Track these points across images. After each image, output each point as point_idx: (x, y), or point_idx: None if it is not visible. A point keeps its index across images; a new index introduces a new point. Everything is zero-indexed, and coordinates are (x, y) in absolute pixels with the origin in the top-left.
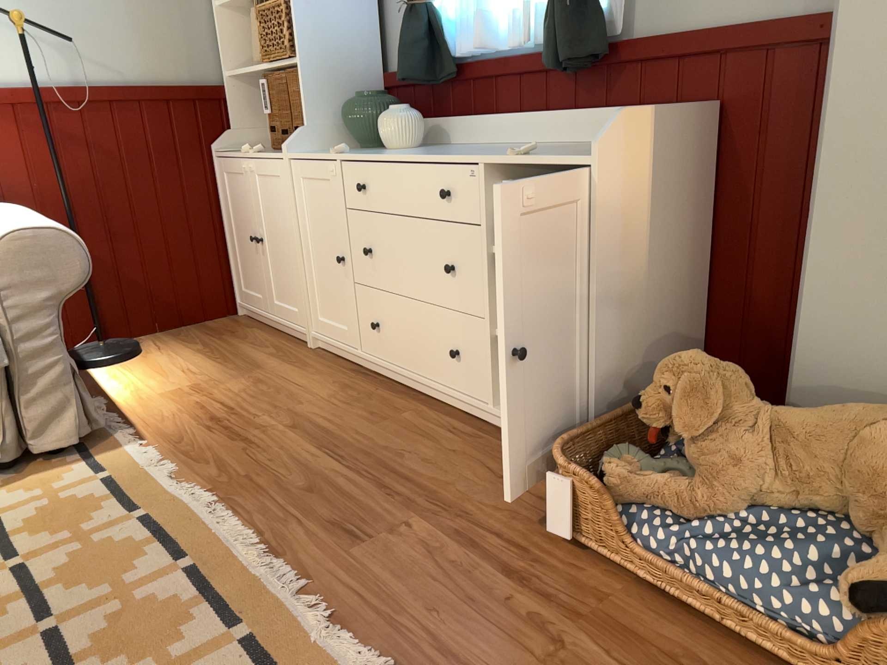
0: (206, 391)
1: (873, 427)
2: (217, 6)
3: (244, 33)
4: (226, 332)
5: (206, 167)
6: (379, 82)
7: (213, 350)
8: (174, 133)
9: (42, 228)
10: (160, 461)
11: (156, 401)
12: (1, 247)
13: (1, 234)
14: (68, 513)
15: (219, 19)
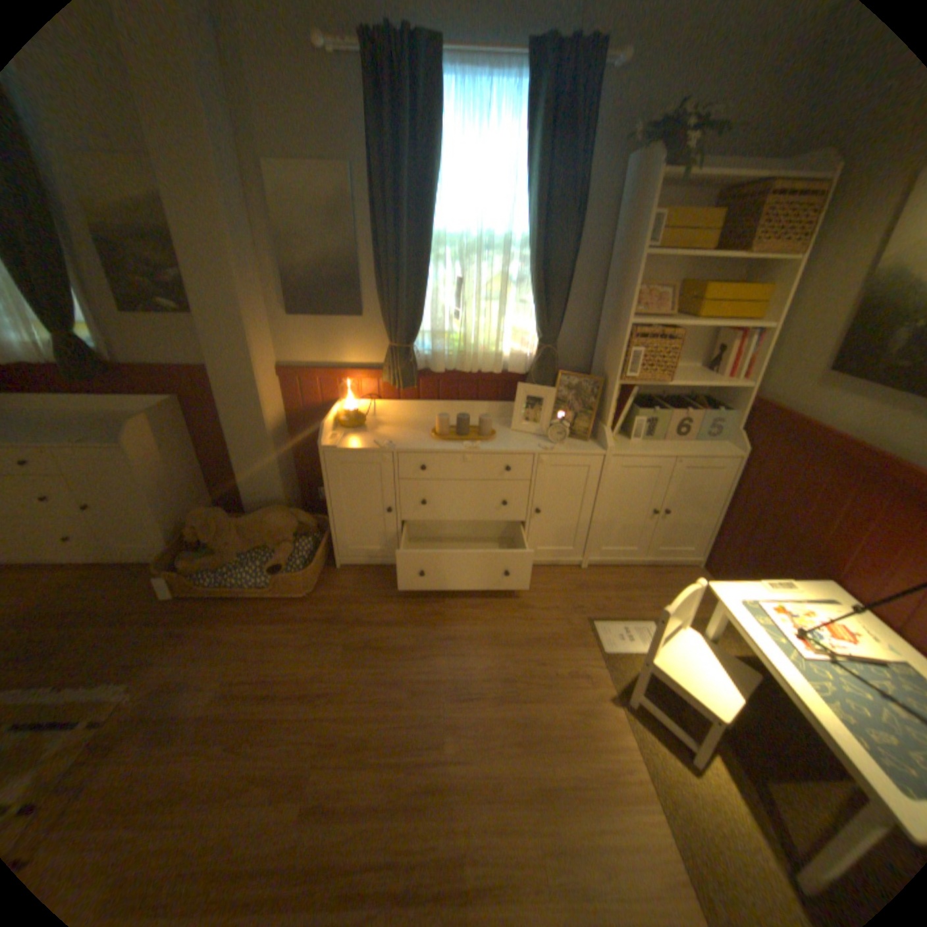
0: None
1: (265, 518)
2: None
3: None
4: None
5: None
6: None
7: None
8: None
9: None
10: None
11: None
12: None
13: None
14: None
15: None
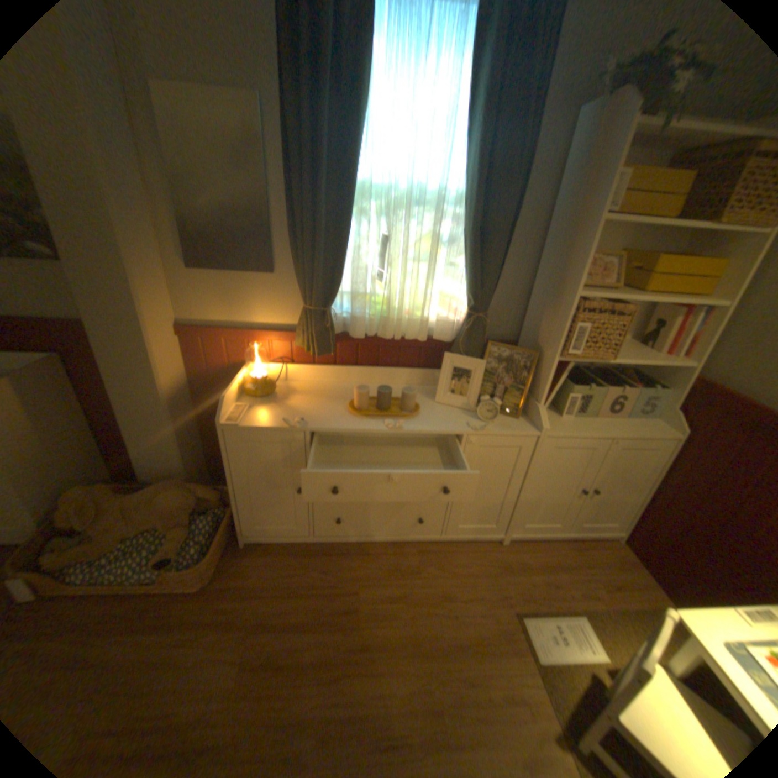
0: None
1: (157, 497)
2: None
3: None
4: None
5: None
6: None
7: None
8: None
9: None
10: None
11: None
12: None
13: None
14: None
15: None
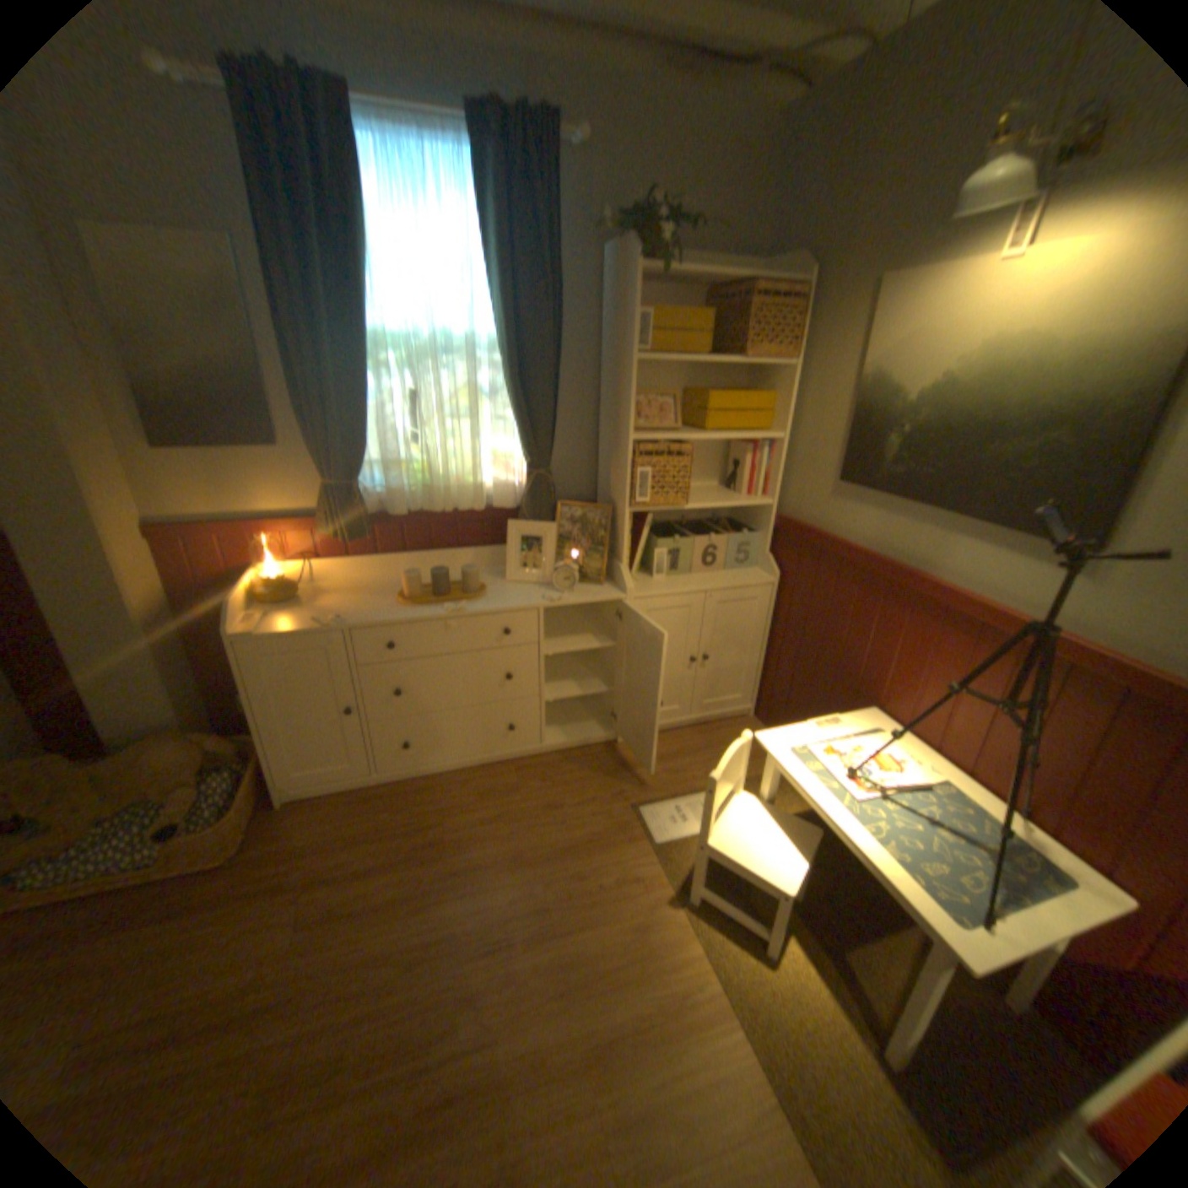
0: None
1: (143, 758)
2: None
3: None
4: None
5: None
6: None
7: None
8: None
9: None
10: None
11: None
12: None
13: None
14: None
15: None
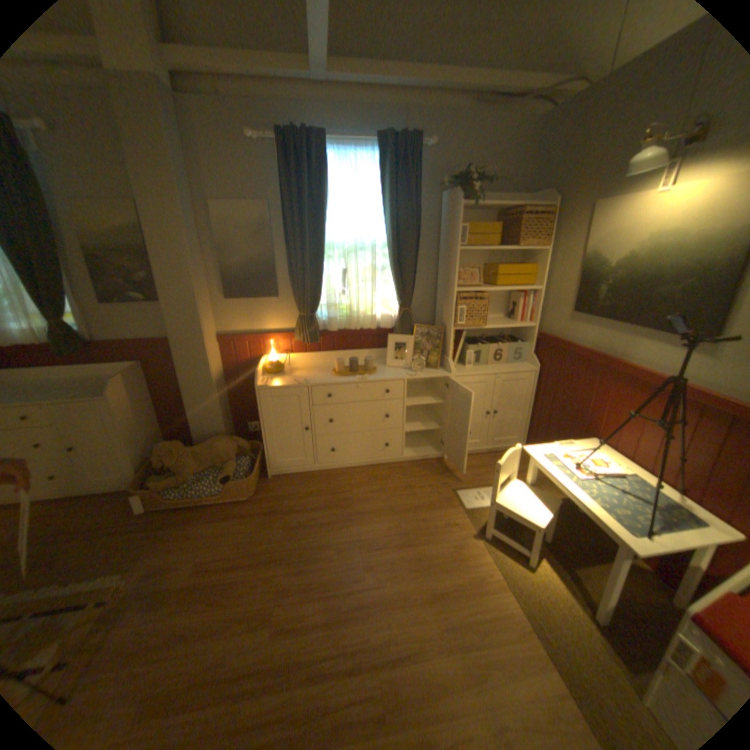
0: None
1: (213, 445)
2: None
3: None
4: None
5: None
6: None
7: None
8: None
9: None
10: None
11: None
12: None
13: None
14: None
15: None
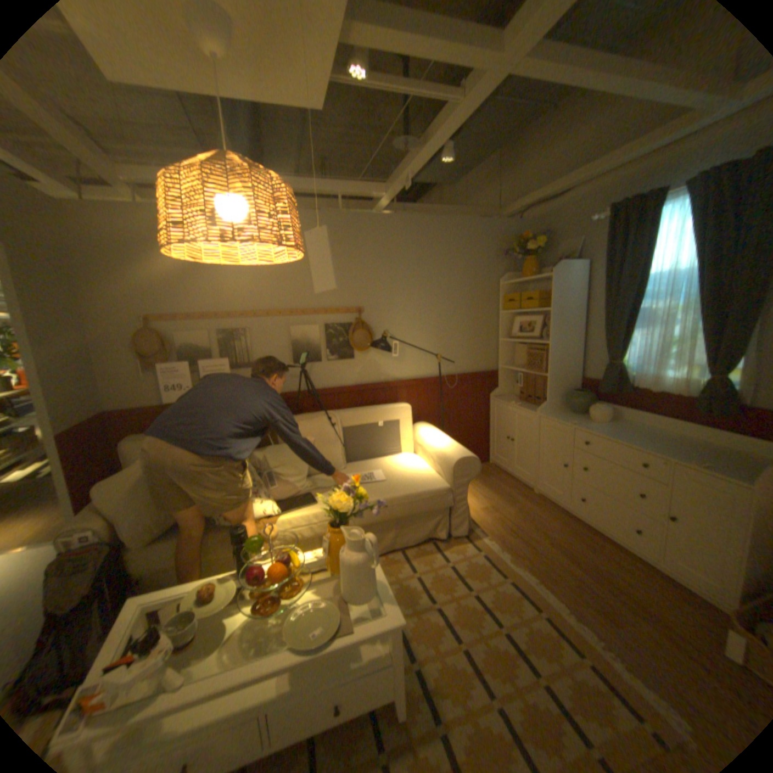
0: (499, 512)
1: None
2: (500, 339)
3: (508, 348)
4: (489, 473)
5: (485, 401)
6: (580, 380)
7: (489, 485)
8: (476, 389)
9: (468, 456)
10: (501, 552)
11: (480, 513)
12: (455, 463)
13: (453, 456)
14: (479, 572)
15: (500, 344)
